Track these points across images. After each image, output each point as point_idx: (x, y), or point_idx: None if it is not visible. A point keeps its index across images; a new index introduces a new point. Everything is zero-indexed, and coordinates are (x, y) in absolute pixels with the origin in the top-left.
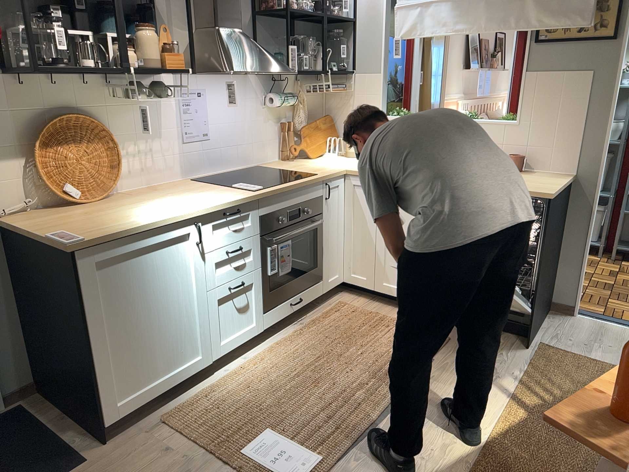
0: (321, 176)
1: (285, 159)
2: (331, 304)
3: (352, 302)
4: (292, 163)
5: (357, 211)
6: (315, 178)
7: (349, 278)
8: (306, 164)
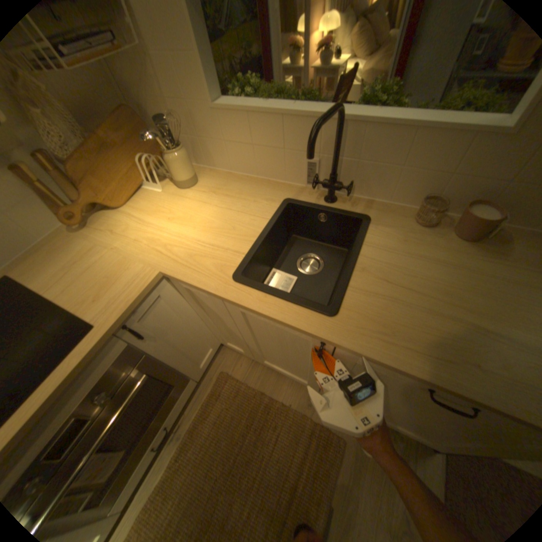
0: (94, 343)
1: (68, 224)
2: (209, 377)
3: (233, 366)
4: (80, 237)
5: (205, 308)
6: (79, 359)
7: (224, 343)
8: (98, 242)
